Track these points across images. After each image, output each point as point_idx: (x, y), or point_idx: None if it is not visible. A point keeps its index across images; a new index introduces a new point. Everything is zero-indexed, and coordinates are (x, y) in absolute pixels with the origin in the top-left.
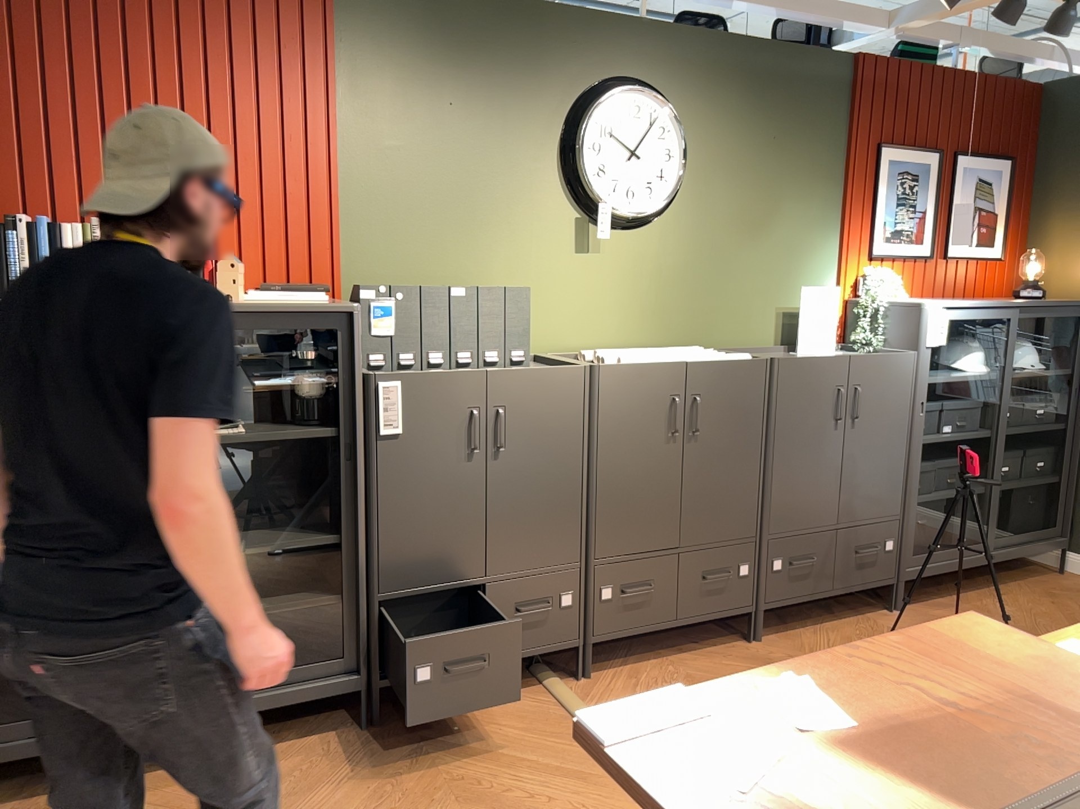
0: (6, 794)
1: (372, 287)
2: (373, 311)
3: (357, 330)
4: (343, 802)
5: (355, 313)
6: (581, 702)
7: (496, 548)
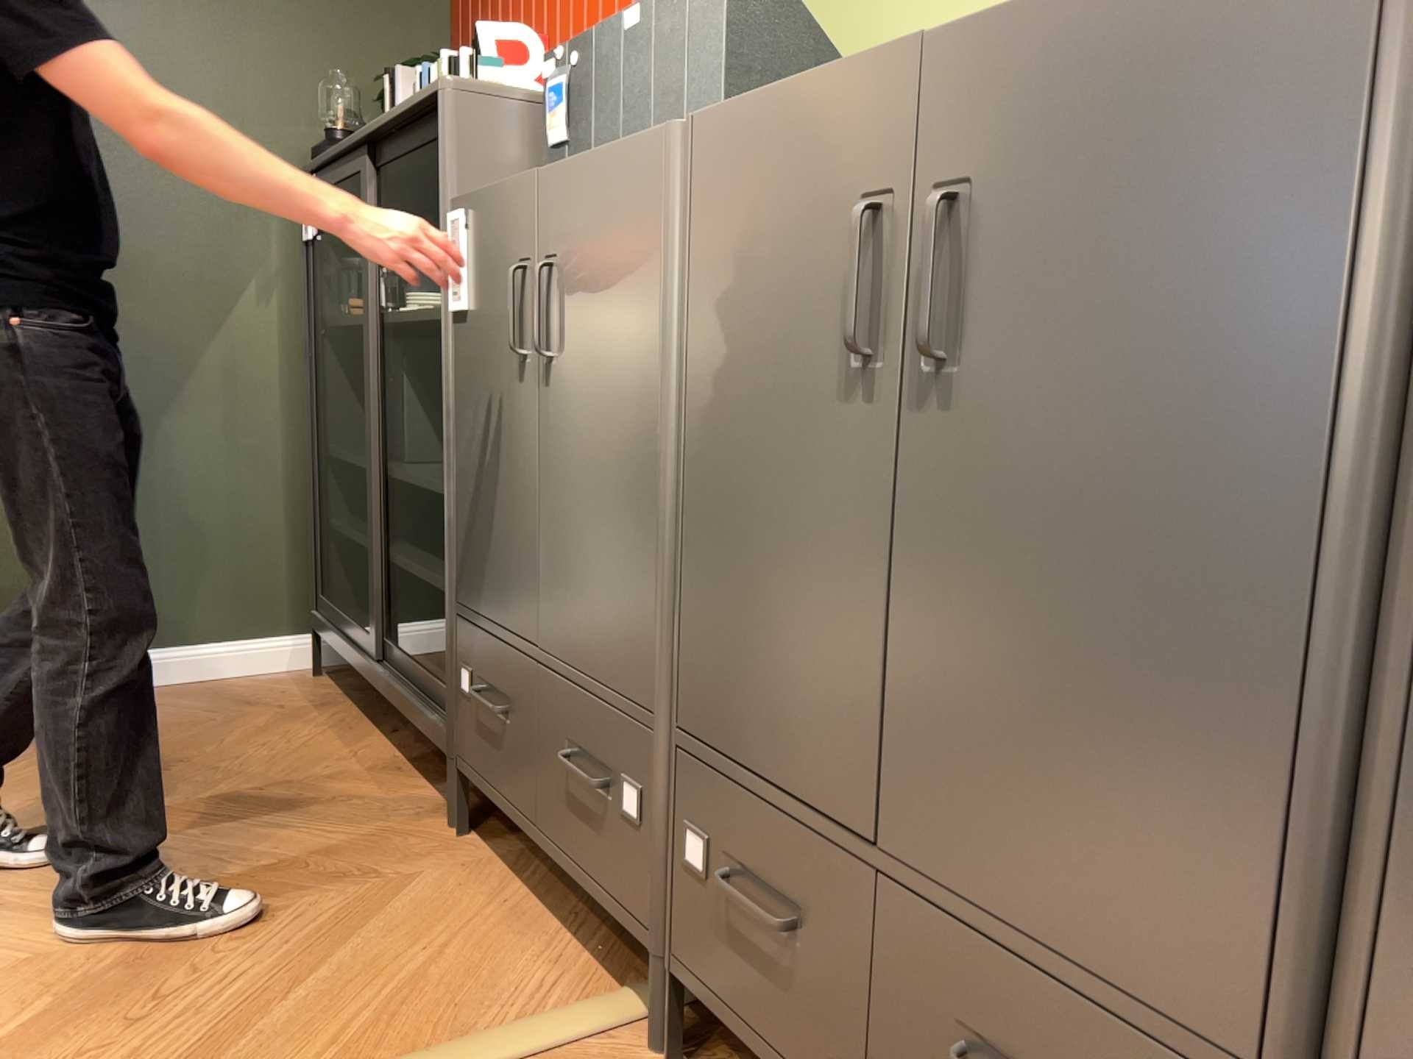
0: (354, 687)
1: (553, 58)
2: (550, 104)
3: (445, 128)
4: (249, 838)
5: (444, 97)
6: (532, 1055)
7: (546, 587)
